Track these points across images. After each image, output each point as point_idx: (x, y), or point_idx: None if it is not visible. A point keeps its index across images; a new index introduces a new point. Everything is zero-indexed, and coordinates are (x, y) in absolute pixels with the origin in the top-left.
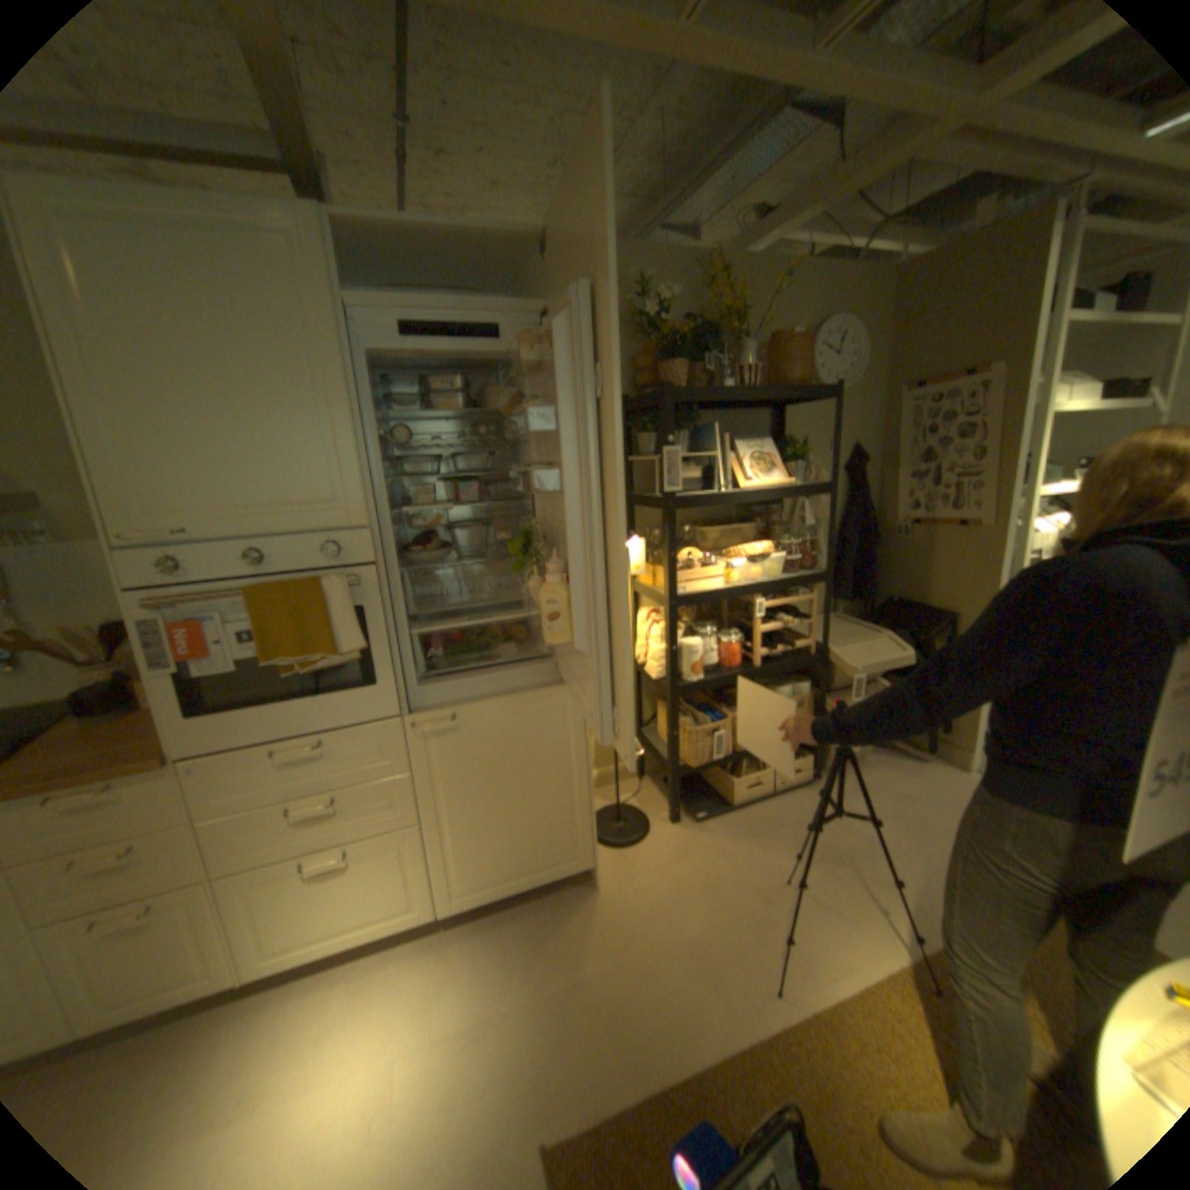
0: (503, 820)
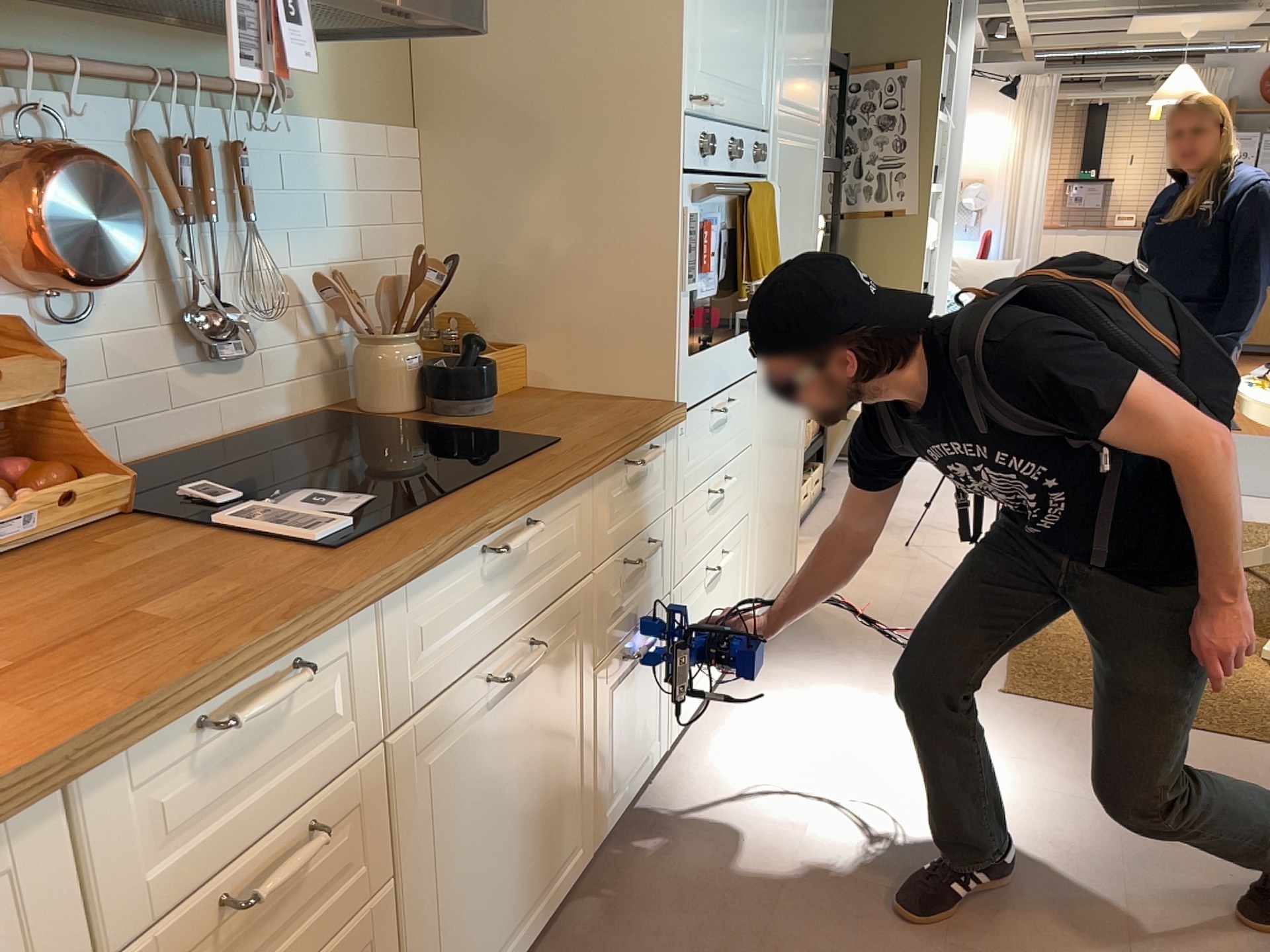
0: (774, 508)
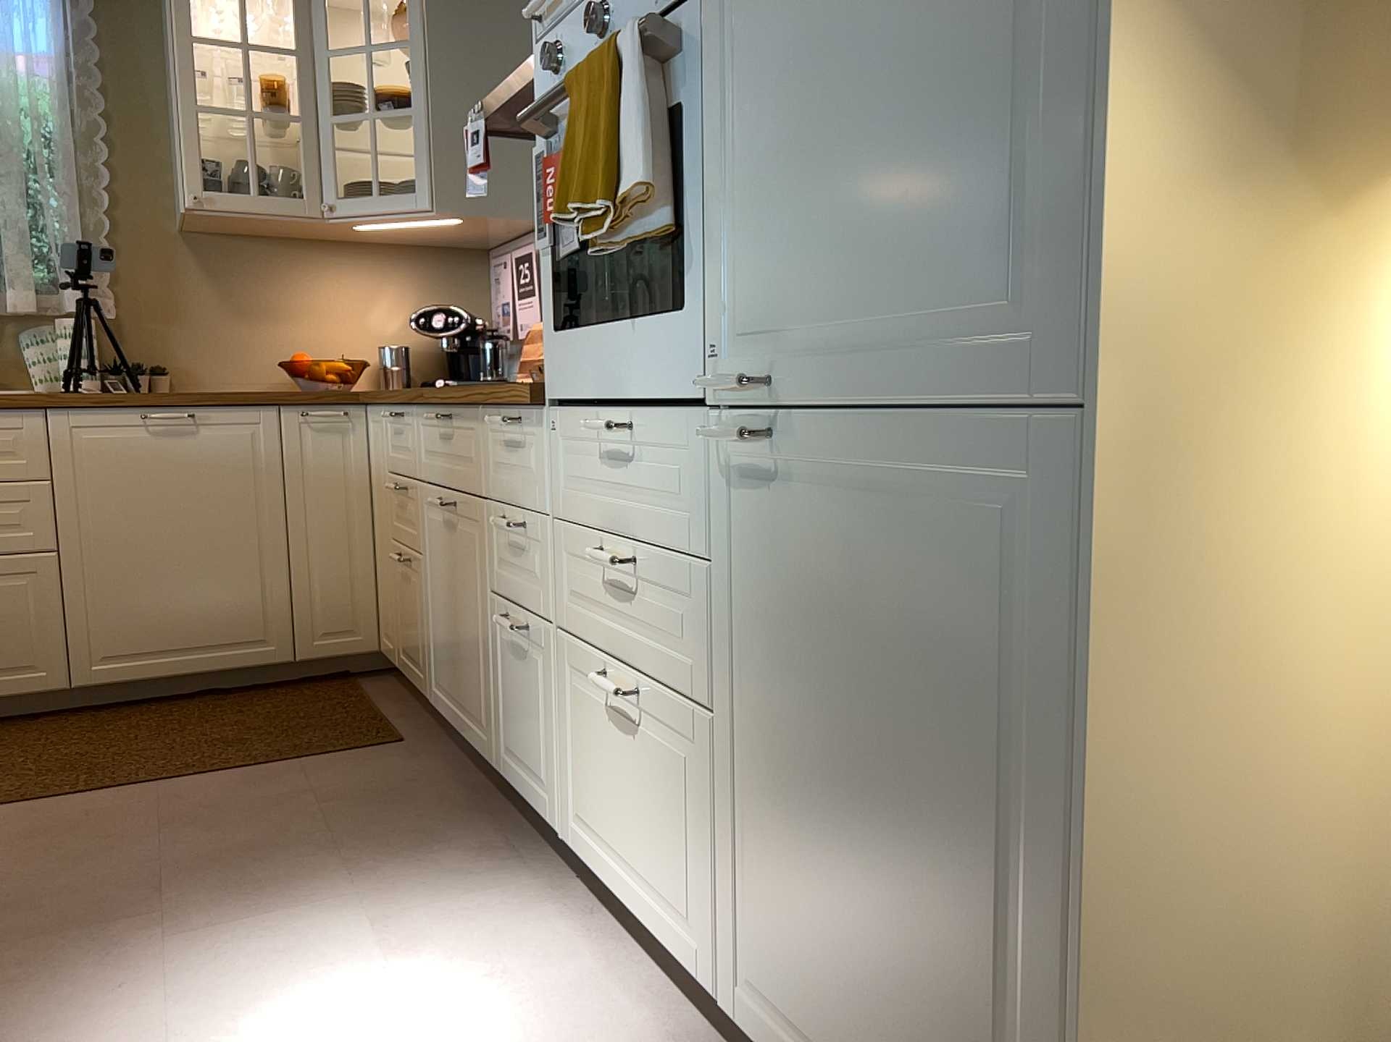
0: (849, 866)
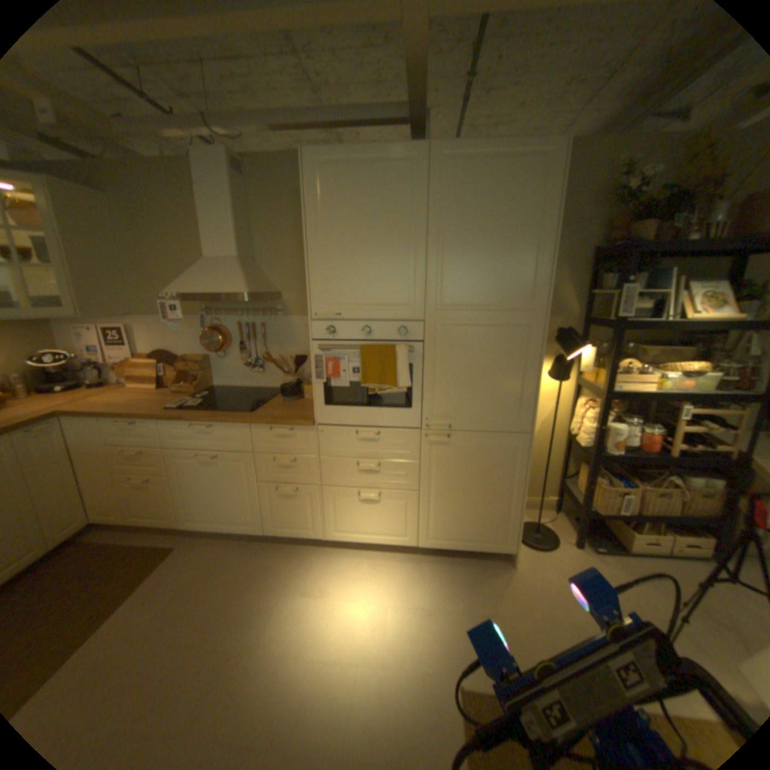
0: (464, 504)
